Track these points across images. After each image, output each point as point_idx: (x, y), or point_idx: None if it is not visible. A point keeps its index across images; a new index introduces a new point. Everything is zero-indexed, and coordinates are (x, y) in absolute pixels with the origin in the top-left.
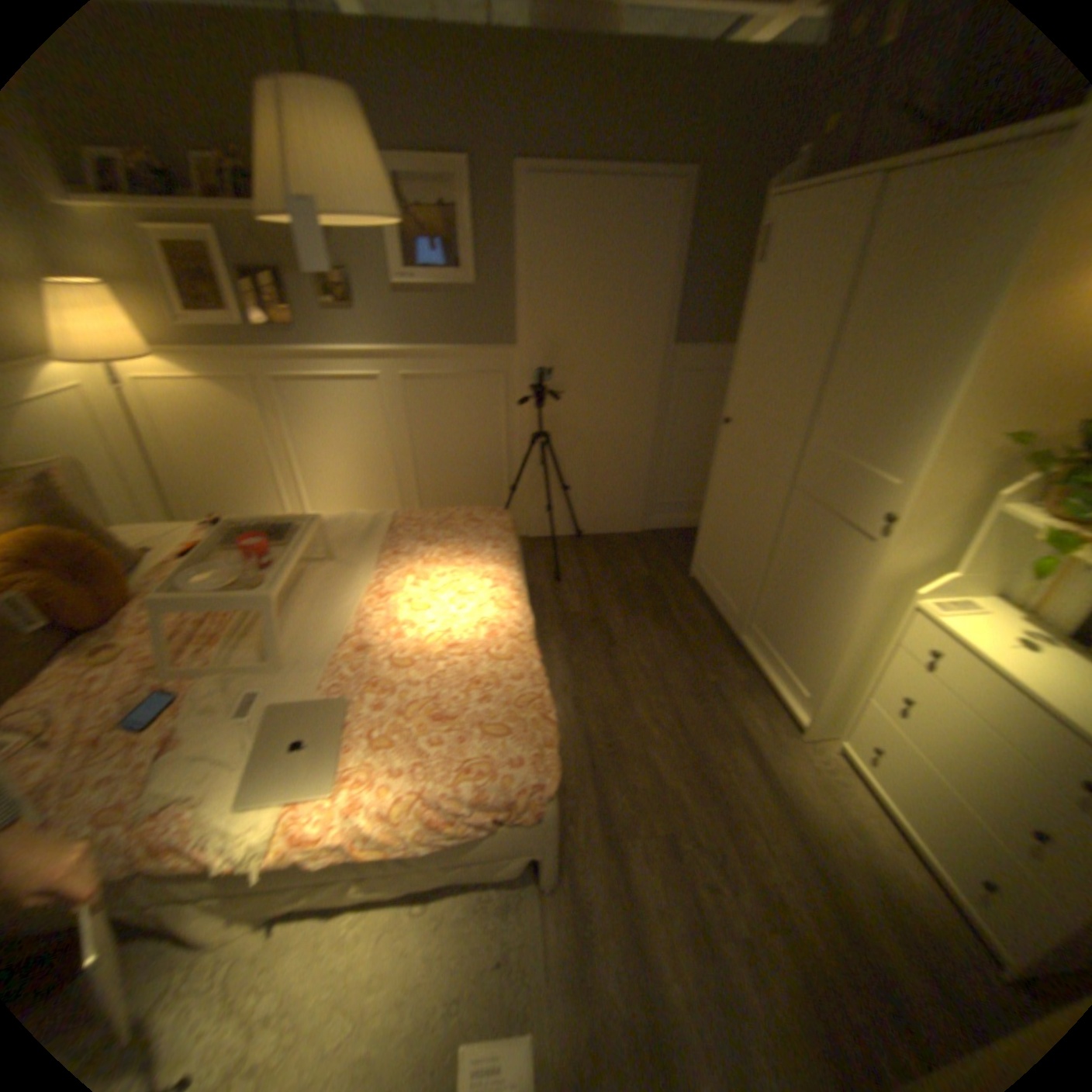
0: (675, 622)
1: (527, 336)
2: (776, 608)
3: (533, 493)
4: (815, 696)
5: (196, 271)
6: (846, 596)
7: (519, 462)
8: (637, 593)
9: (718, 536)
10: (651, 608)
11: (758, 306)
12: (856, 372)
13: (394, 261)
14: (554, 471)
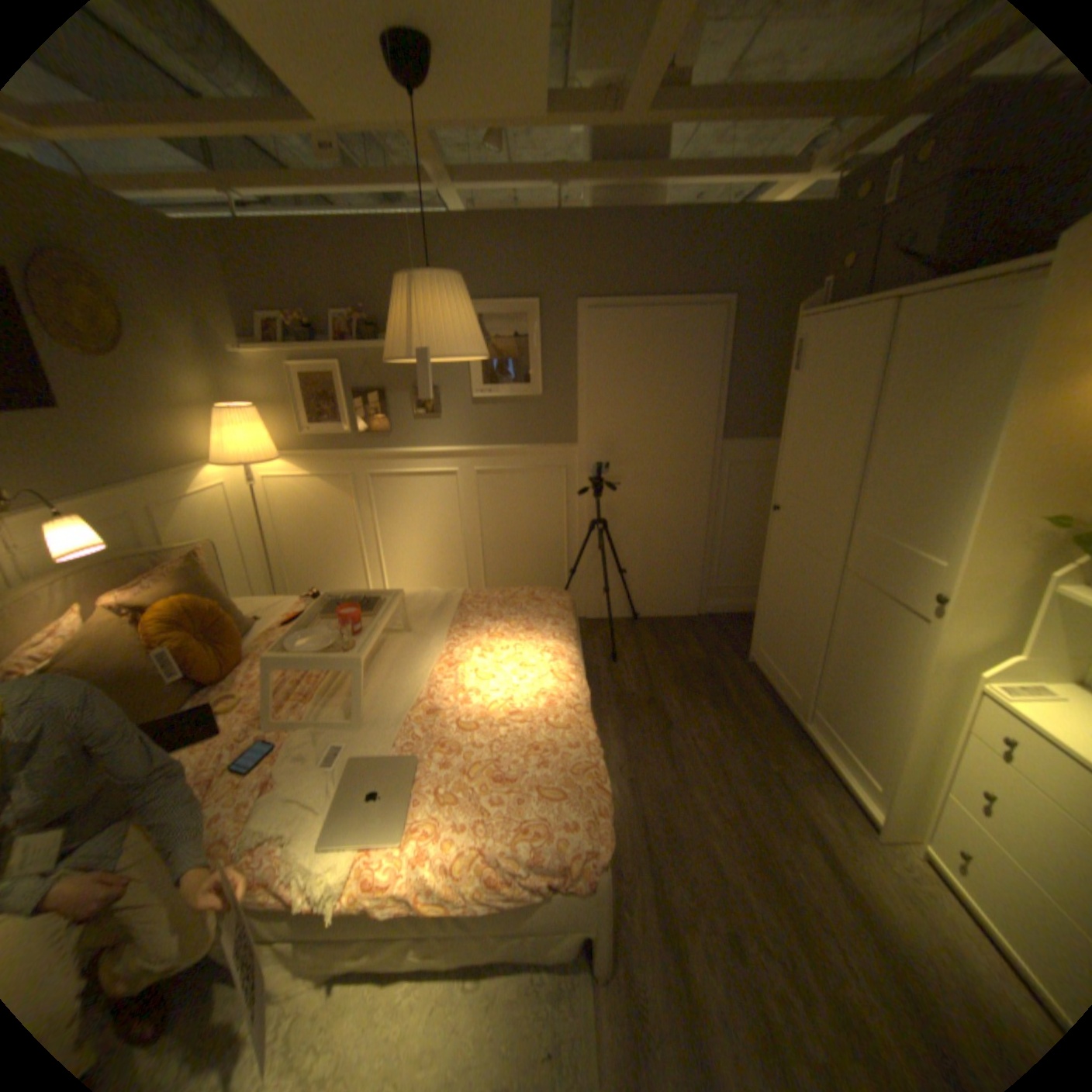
0: (733, 708)
1: (584, 437)
2: (838, 694)
3: (589, 576)
4: (887, 791)
5: (318, 395)
6: (907, 681)
7: (576, 548)
8: (693, 676)
9: (774, 620)
10: (708, 692)
11: (796, 407)
12: (891, 463)
13: (474, 381)
14: (609, 556)
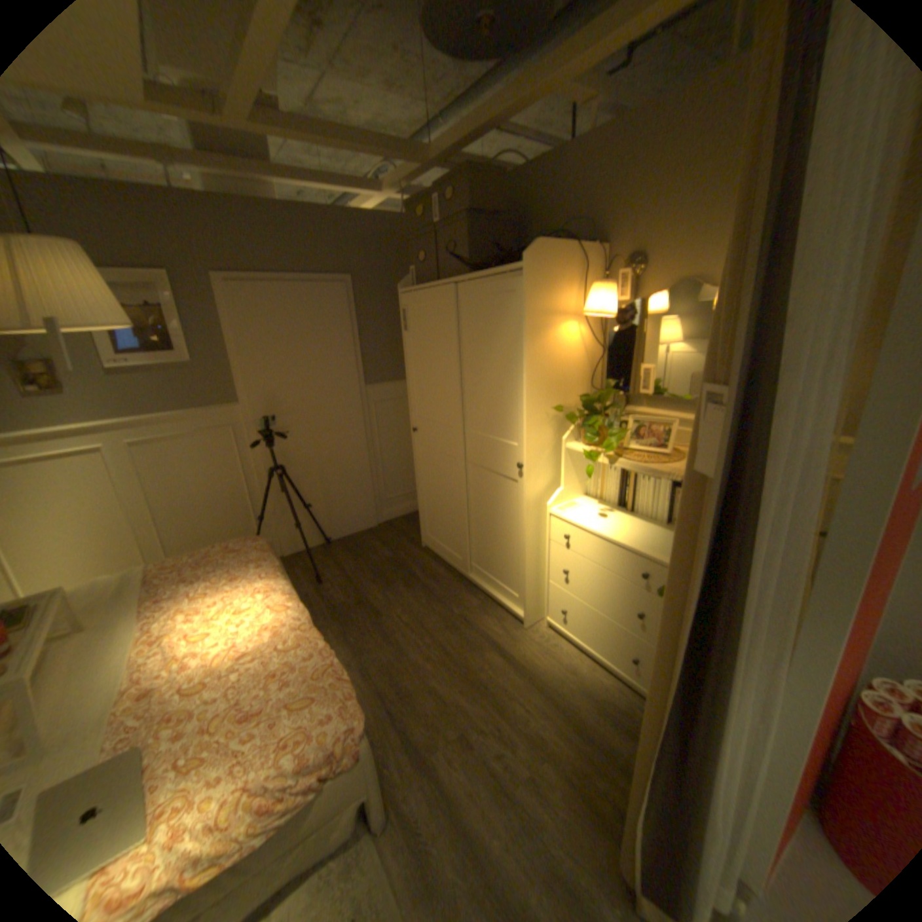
0: (419, 583)
1: (245, 395)
2: (481, 547)
3: (277, 519)
4: (520, 596)
5: None
6: (514, 522)
7: (258, 496)
8: (385, 572)
9: (431, 511)
10: (399, 579)
11: (411, 357)
12: (475, 389)
13: (102, 350)
14: (292, 496)
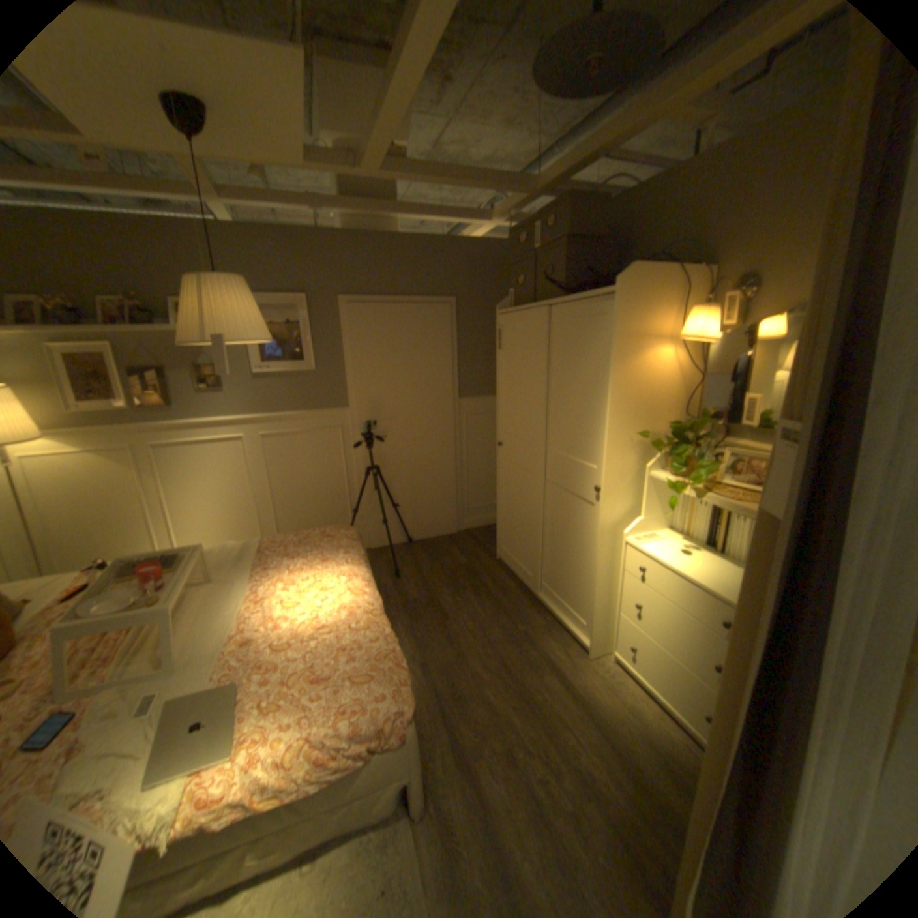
0: (489, 594)
1: (354, 401)
2: (553, 567)
3: (369, 514)
4: (588, 624)
5: (88, 373)
6: (588, 546)
7: (356, 491)
8: (458, 578)
9: (508, 524)
10: (470, 587)
11: (502, 374)
12: (560, 408)
13: (253, 359)
14: (384, 495)
